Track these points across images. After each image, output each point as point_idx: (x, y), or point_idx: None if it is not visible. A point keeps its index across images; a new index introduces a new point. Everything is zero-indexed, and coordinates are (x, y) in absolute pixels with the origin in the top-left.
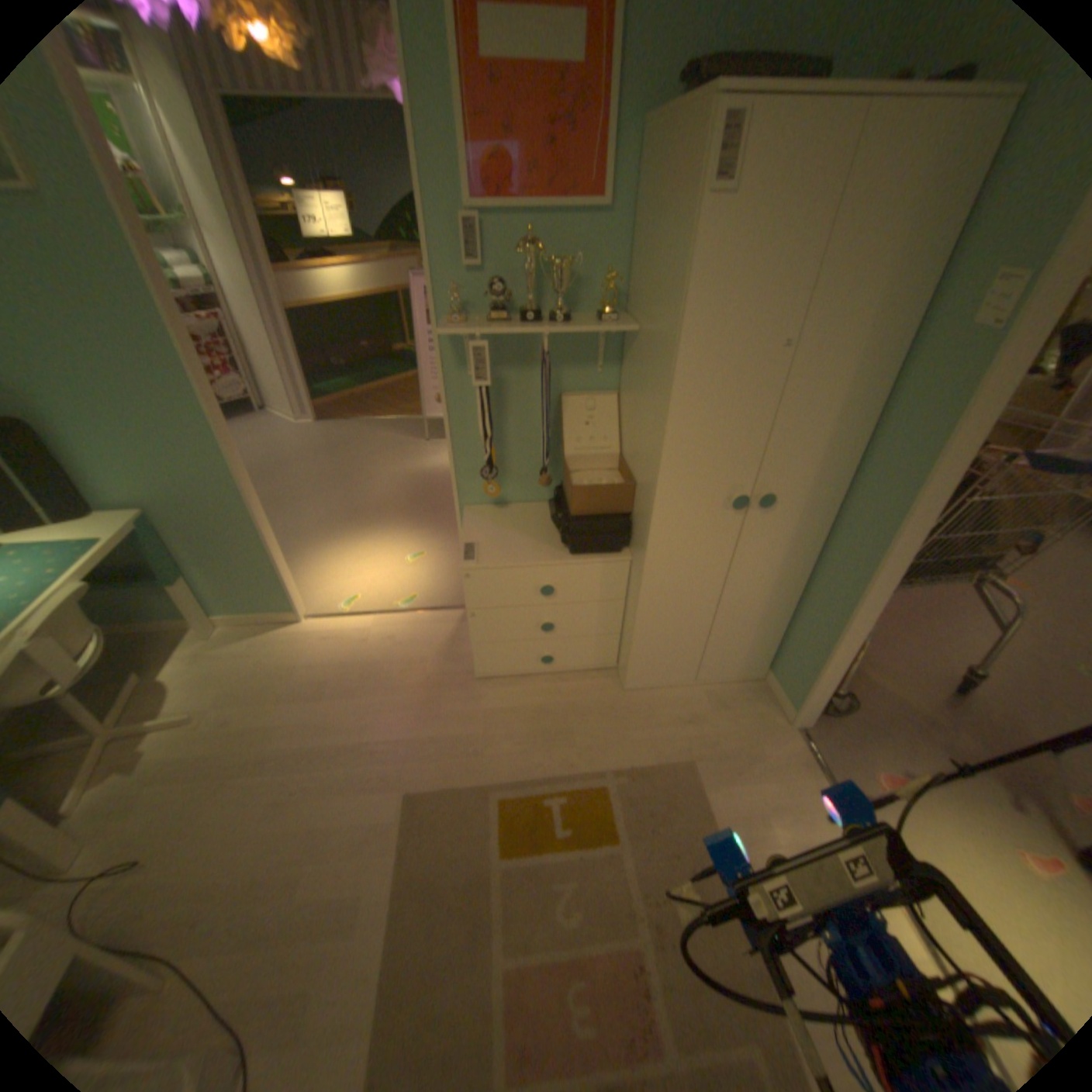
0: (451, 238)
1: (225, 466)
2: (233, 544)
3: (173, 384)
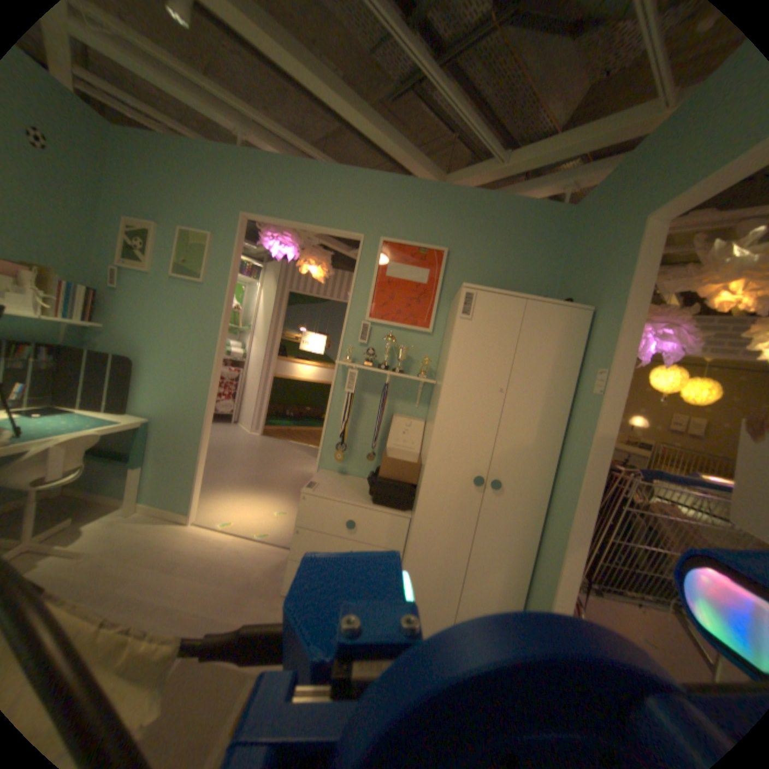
0: (356, 332)
1: (203, 410)
2: (180, 457)
3: (205, 364)
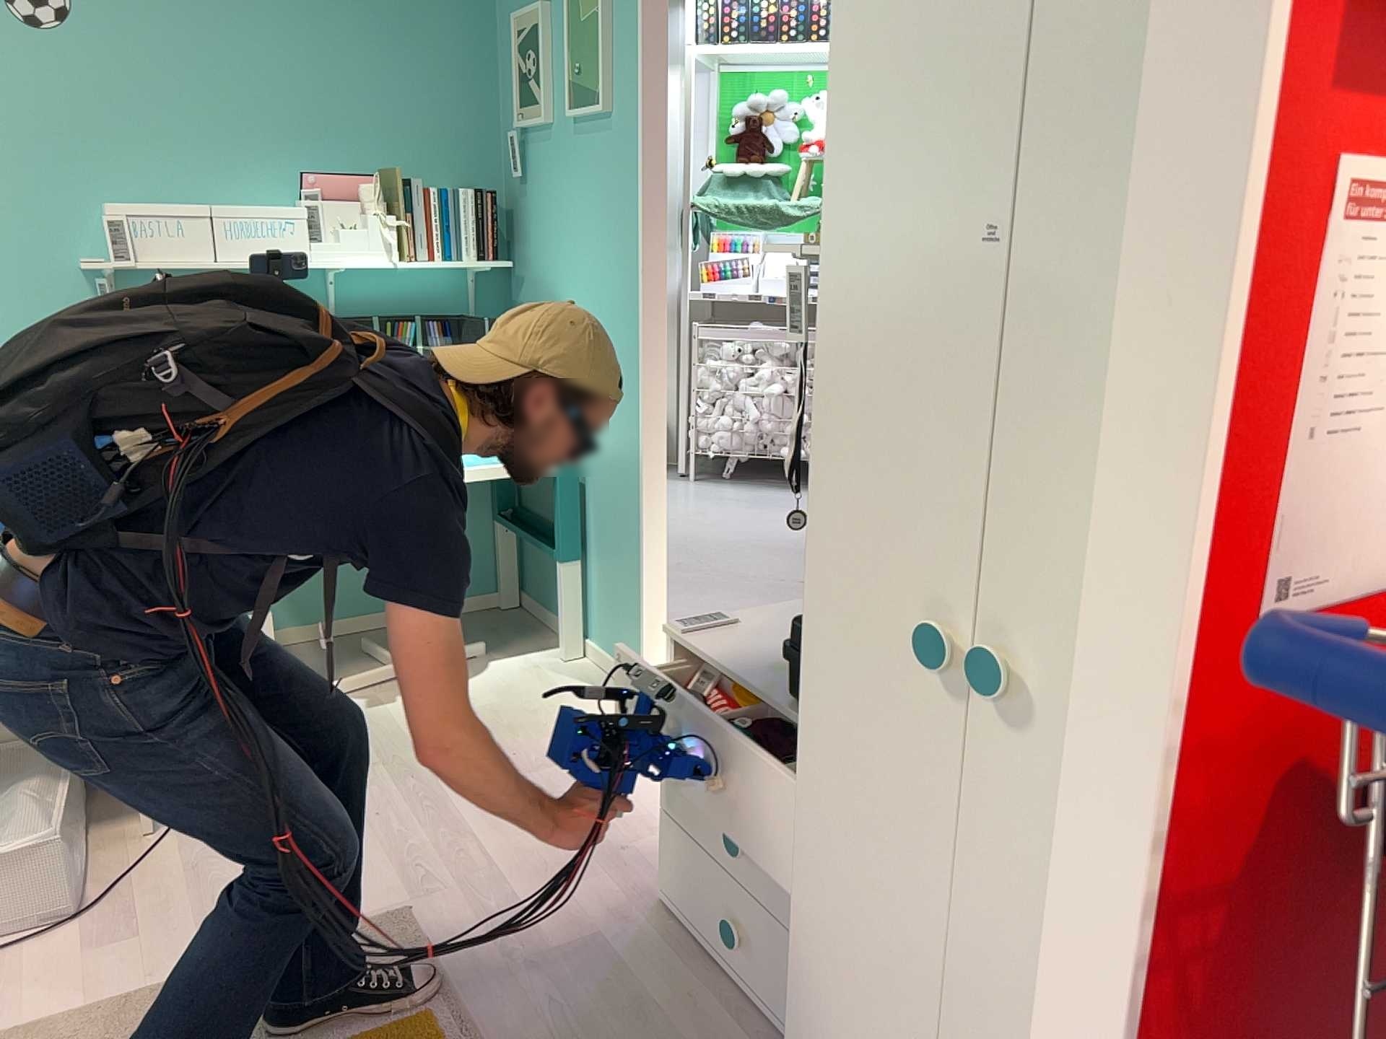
0: None
1: (638, 425)
2: (623, 540)
3: (630, 310)
